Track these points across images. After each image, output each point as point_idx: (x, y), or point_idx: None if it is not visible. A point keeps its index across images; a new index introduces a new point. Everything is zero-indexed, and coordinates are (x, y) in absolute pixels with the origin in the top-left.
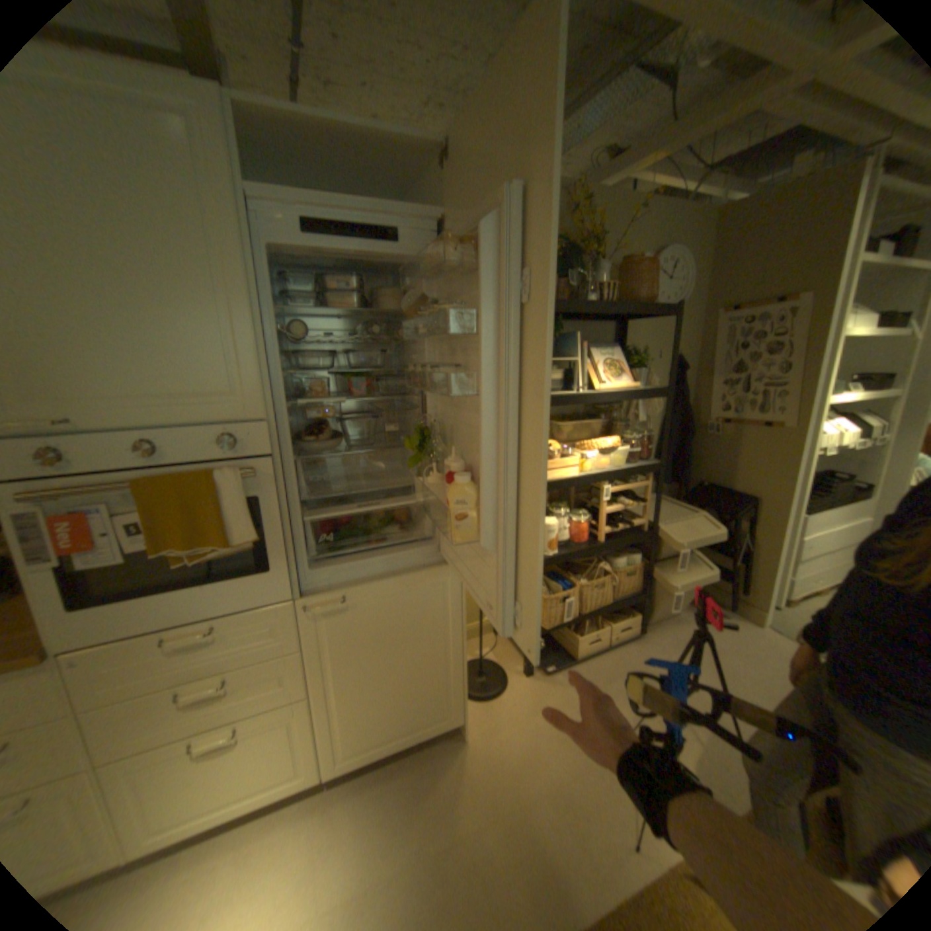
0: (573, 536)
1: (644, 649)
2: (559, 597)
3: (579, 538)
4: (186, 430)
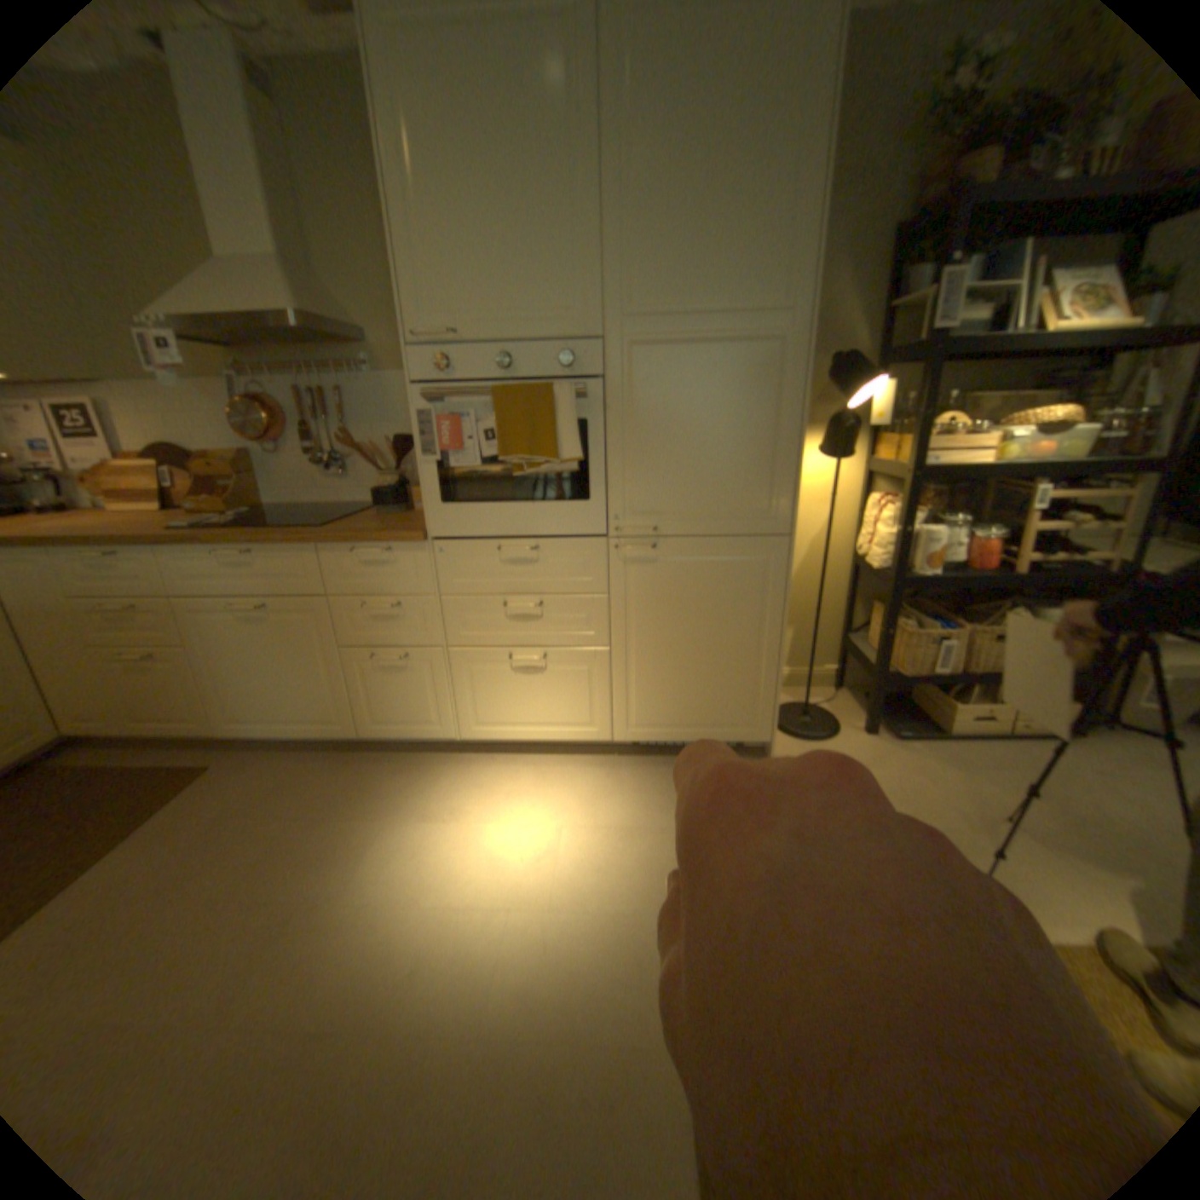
0: (975, 556)
1: (1079, 750)
2: (935, 633)
3: (984, 559)
4: (535, 344)
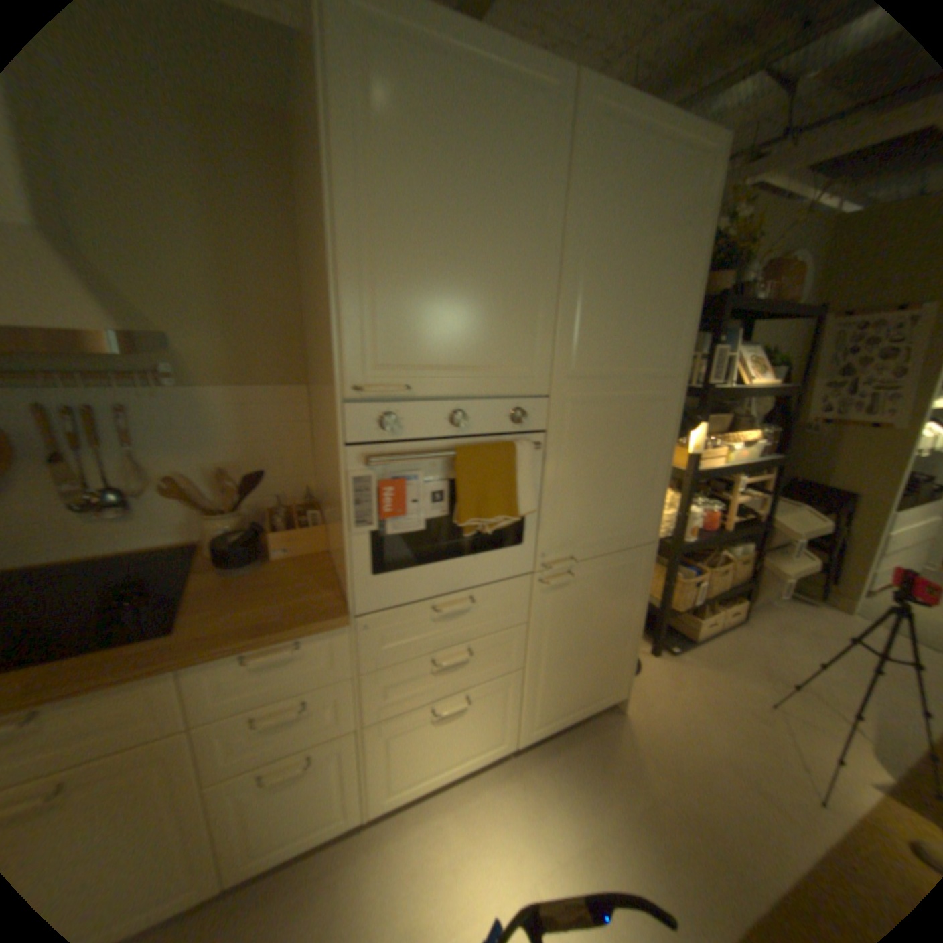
0: (706, 524)
1: (754, 633)
2: (697, 582)
3: (712, 526)
4: (491, 403)
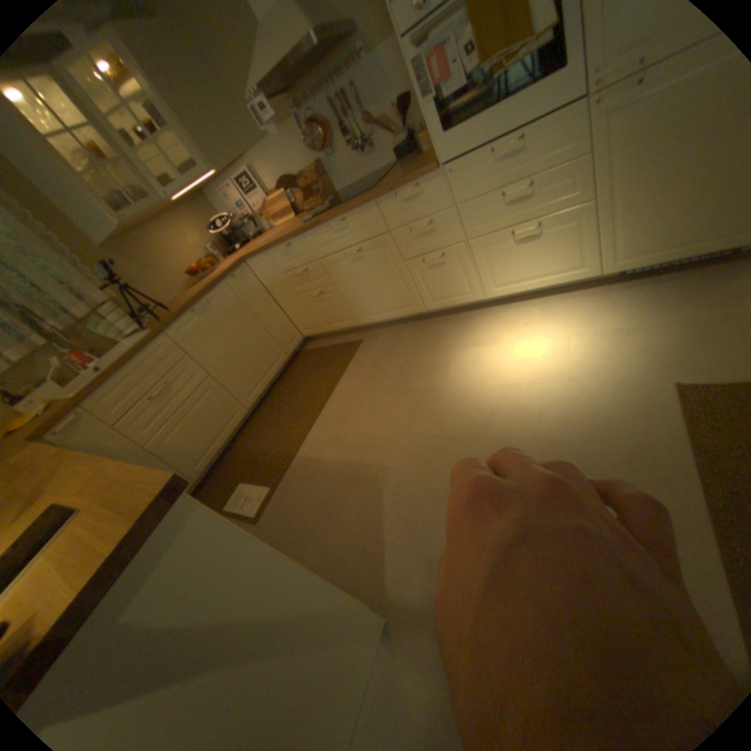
0: None
1: None
2: None
3: None
4: None
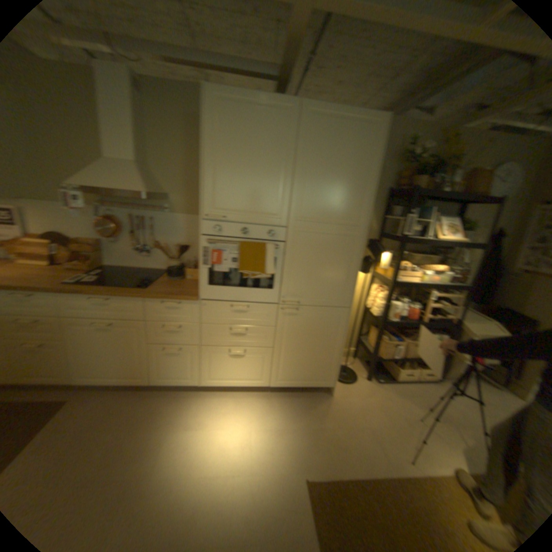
0: (408, 314)
1: (439, 388)
2: (394, 344)
3: (412, 316)
4: (257, 226)
